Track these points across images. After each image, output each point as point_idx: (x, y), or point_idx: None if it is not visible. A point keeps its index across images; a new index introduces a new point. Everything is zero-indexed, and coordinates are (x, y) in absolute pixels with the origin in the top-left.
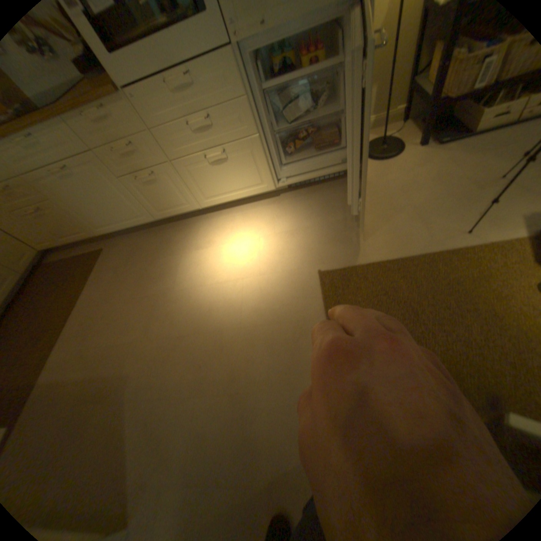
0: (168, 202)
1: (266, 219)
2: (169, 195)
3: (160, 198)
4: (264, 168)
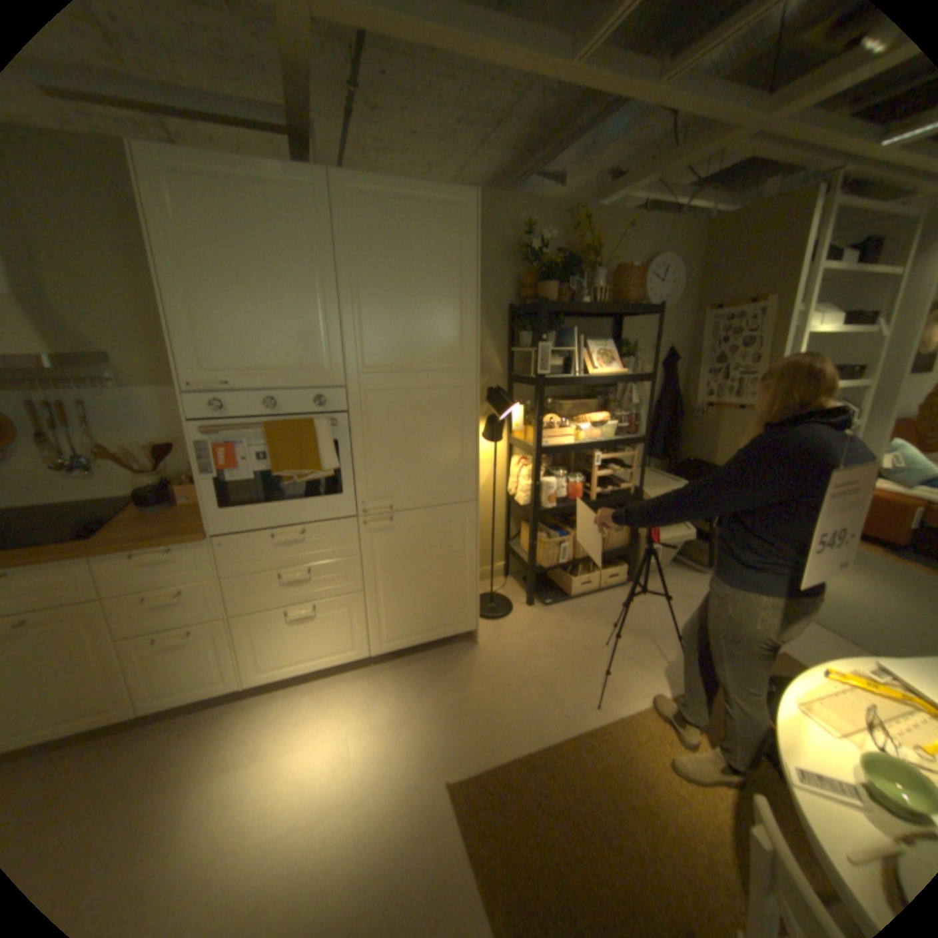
0: (185, 681)
1: (354, 704)
2: (196, 669)
3: (176, 674)
4: (360, 631)
